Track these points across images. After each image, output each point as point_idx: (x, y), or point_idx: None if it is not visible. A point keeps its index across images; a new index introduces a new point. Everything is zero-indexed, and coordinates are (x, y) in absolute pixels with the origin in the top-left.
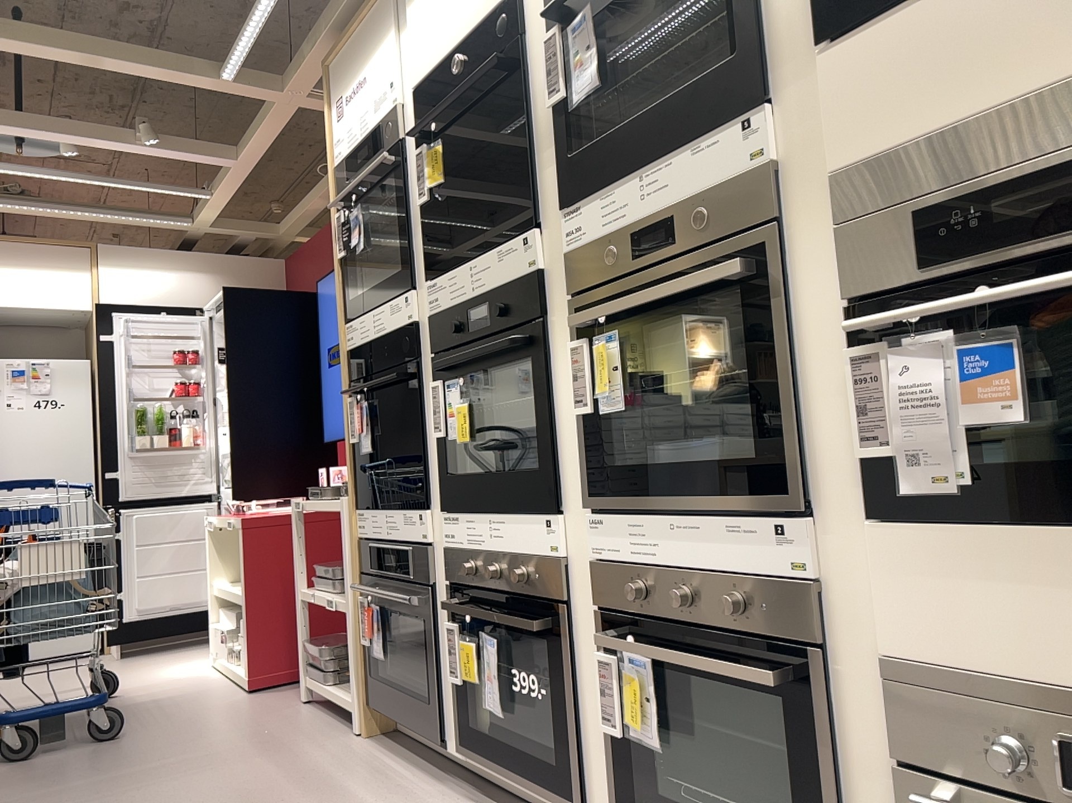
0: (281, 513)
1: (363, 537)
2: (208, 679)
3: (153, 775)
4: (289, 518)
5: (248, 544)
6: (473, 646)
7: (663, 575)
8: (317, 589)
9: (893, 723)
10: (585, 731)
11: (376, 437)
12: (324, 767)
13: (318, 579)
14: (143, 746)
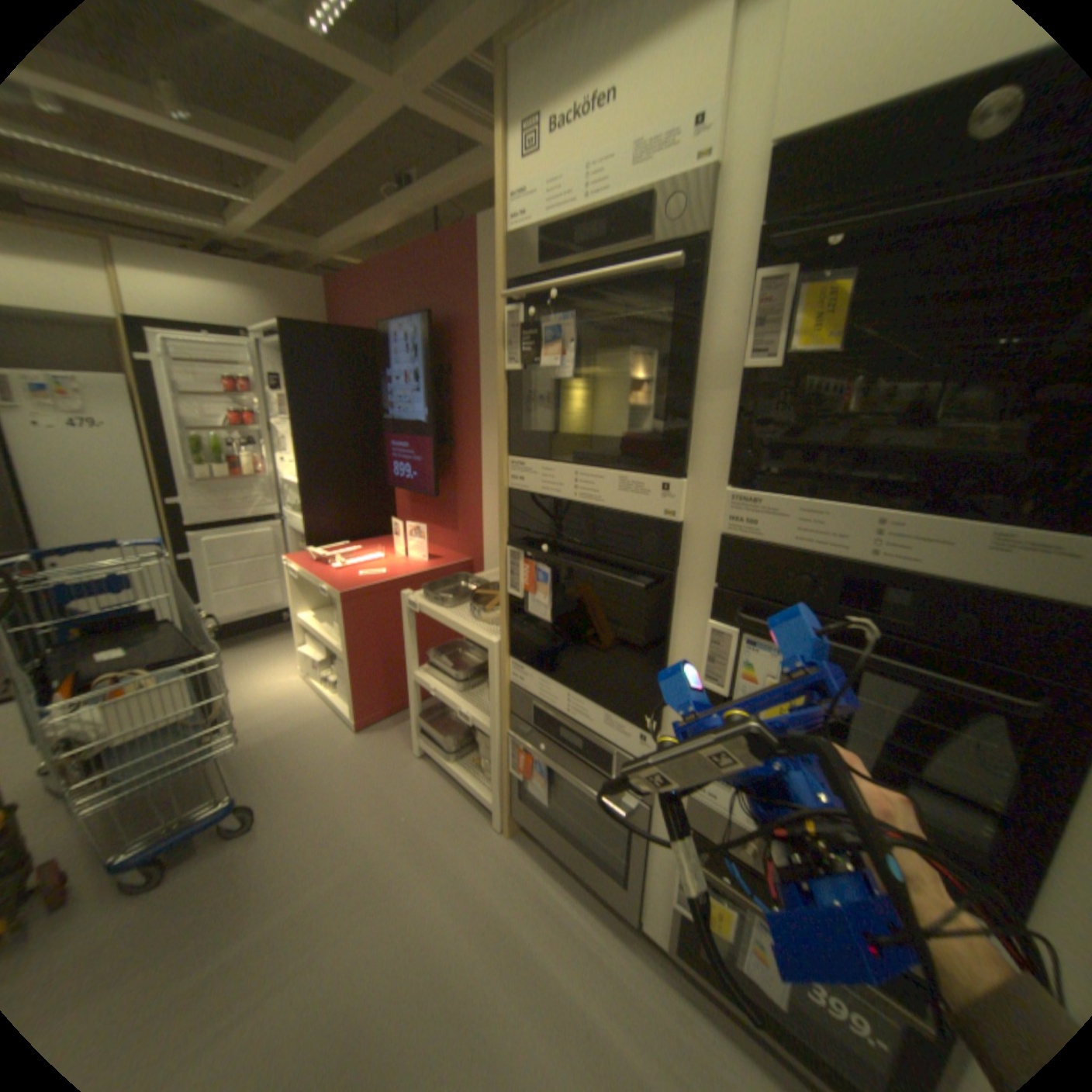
0: (375, 583)
1: (521, 690)
2: (306, 707)
3: (316, 931)
4: (383, 589)
5: (348, 618)
6: (734, 916)
7: None
8: (433, 679)
9: None
10: None
11: (554, 606)
12: (495, 911)
13: (431, 668)
14: (283, 857)
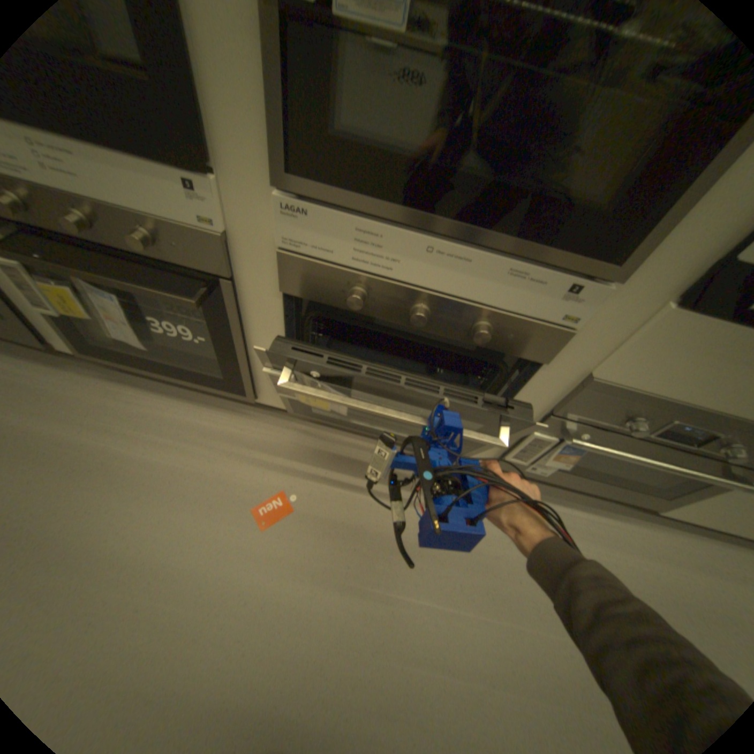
0: None
1: None
2: None
3: None
4: None
5: None
6: (68, 288)
7: (398, 289)
8: None
9: (570, 403)
10: (256, 362)
11: None
12: None
13: None
14: None
